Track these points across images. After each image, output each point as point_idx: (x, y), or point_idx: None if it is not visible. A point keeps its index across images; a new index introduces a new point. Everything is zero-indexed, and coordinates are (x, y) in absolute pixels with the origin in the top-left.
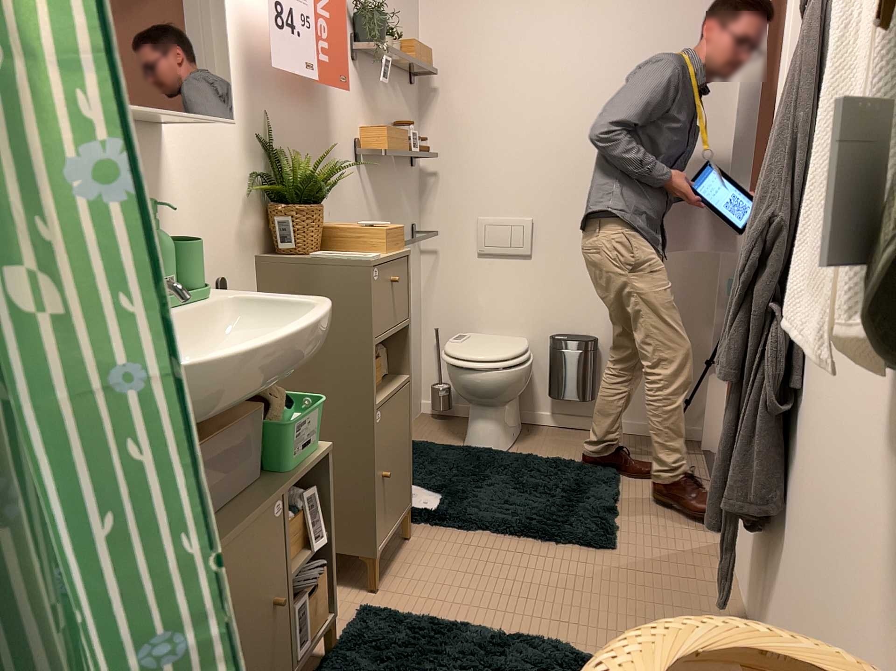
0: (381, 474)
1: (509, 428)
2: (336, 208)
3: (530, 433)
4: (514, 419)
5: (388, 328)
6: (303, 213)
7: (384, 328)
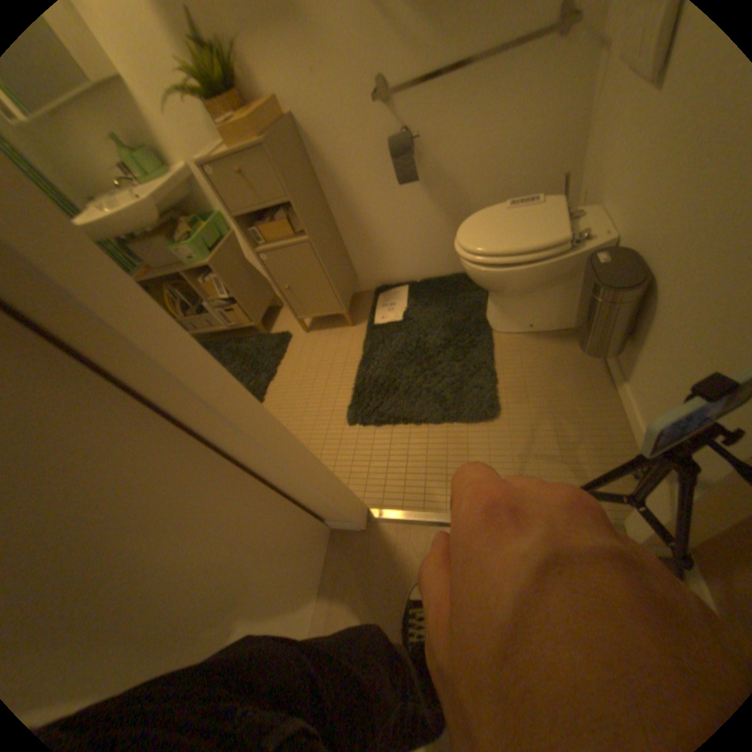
0: (282, 285)
1: (521, 315)
2: (320, 57)
3: (565, 335)
4: (542, 311)
5: (250, 205)
6: (210, 108)
7: (244, 206)
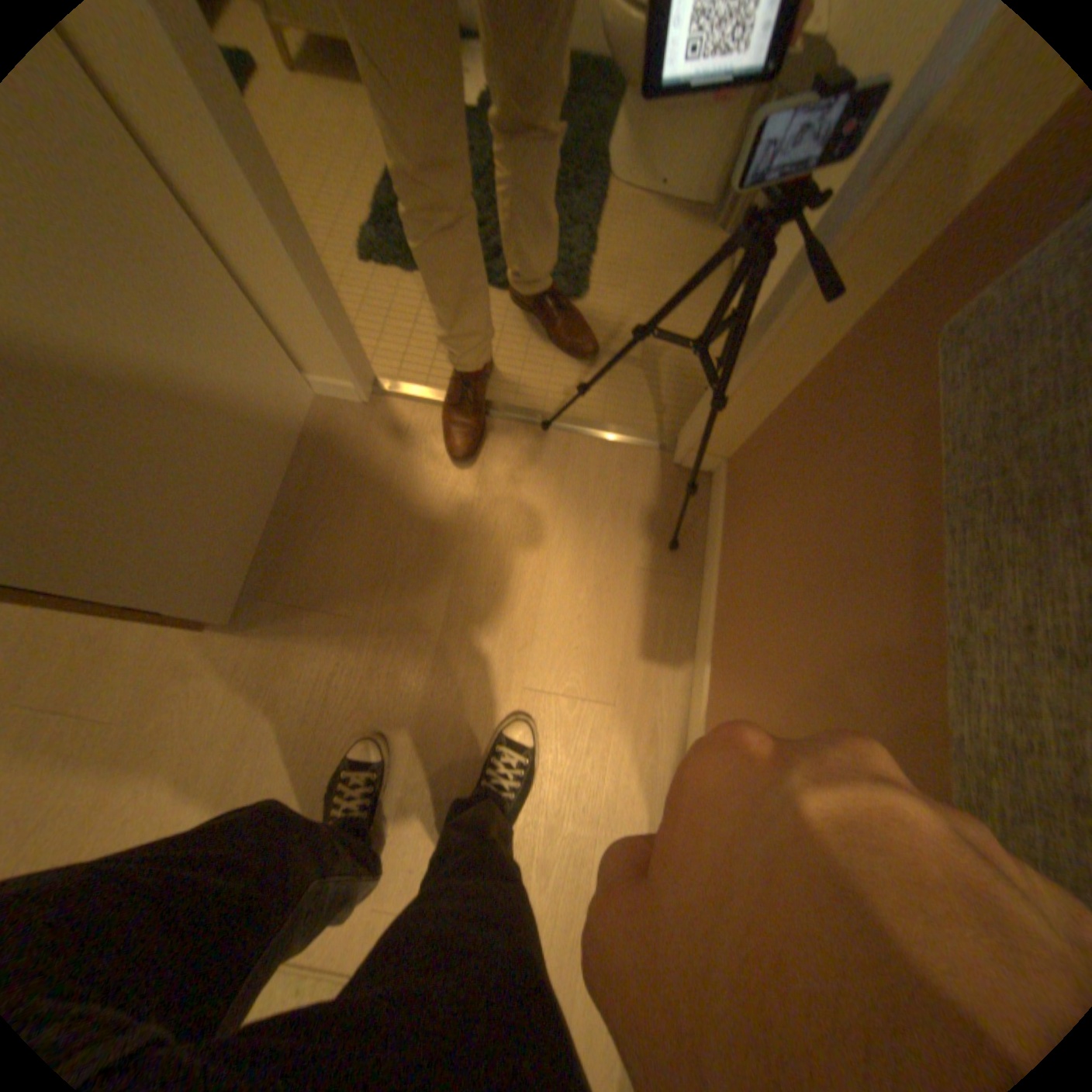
0: None
1: (655, 152)
2: None
3: (700, 210)
4: (685, 155)
5: None
6: None
7: None
